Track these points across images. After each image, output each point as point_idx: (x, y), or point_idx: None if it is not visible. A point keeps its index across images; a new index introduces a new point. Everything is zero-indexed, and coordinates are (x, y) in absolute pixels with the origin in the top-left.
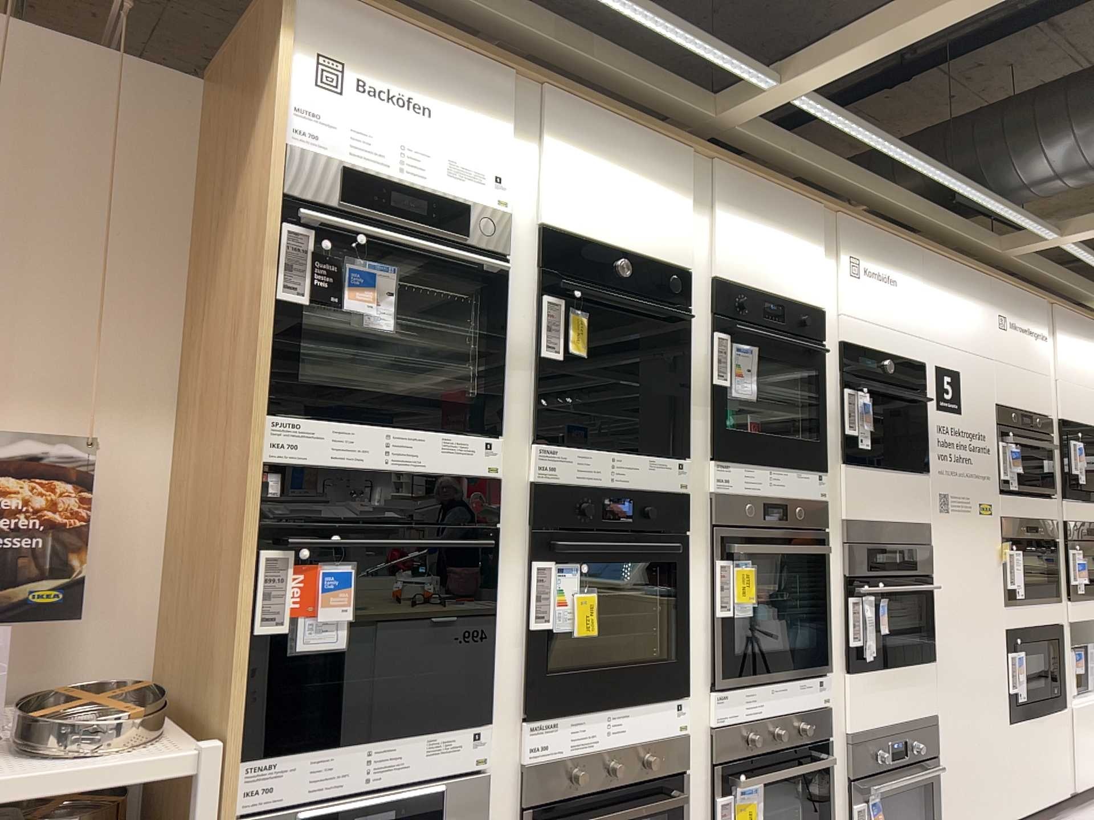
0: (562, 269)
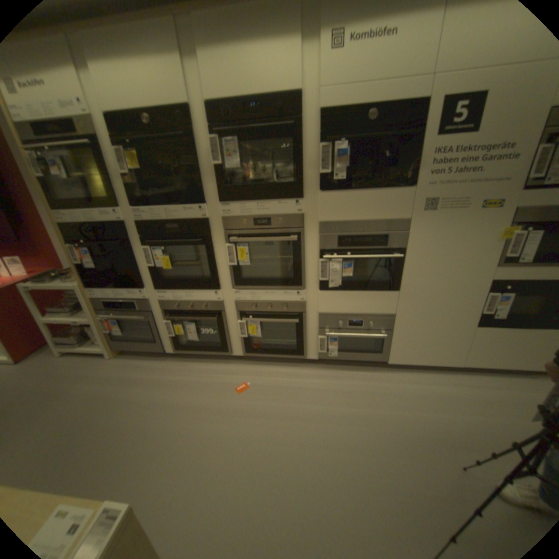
0: (118, 127)
